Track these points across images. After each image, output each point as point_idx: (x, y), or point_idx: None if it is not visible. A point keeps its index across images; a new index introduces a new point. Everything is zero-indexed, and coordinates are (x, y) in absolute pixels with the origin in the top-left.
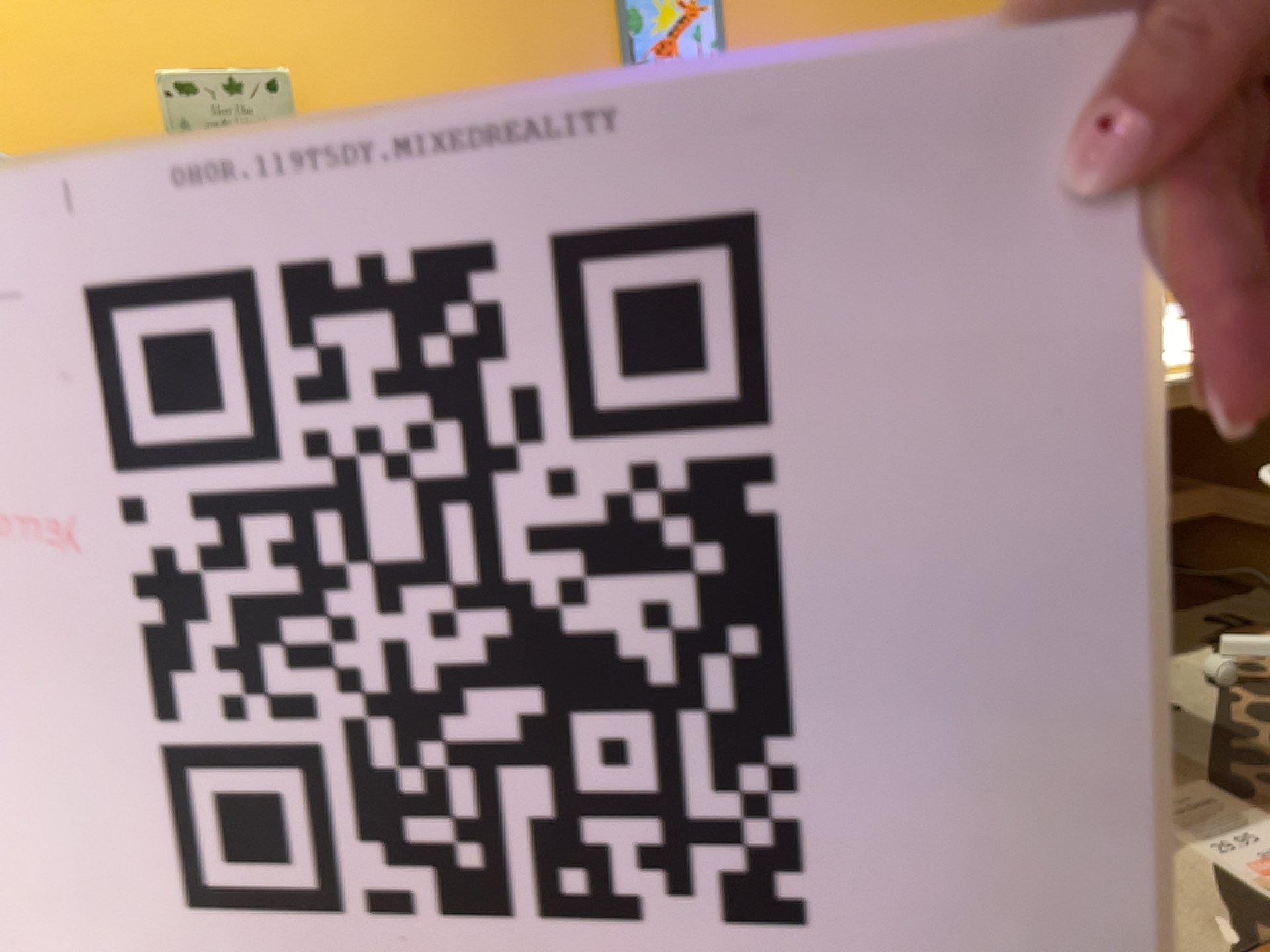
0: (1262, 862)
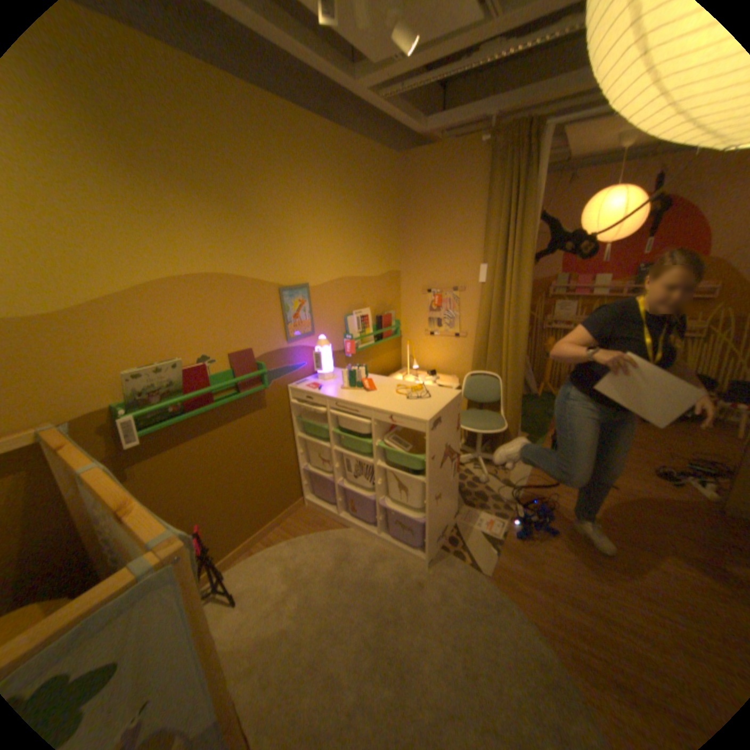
0: (485, 525)
